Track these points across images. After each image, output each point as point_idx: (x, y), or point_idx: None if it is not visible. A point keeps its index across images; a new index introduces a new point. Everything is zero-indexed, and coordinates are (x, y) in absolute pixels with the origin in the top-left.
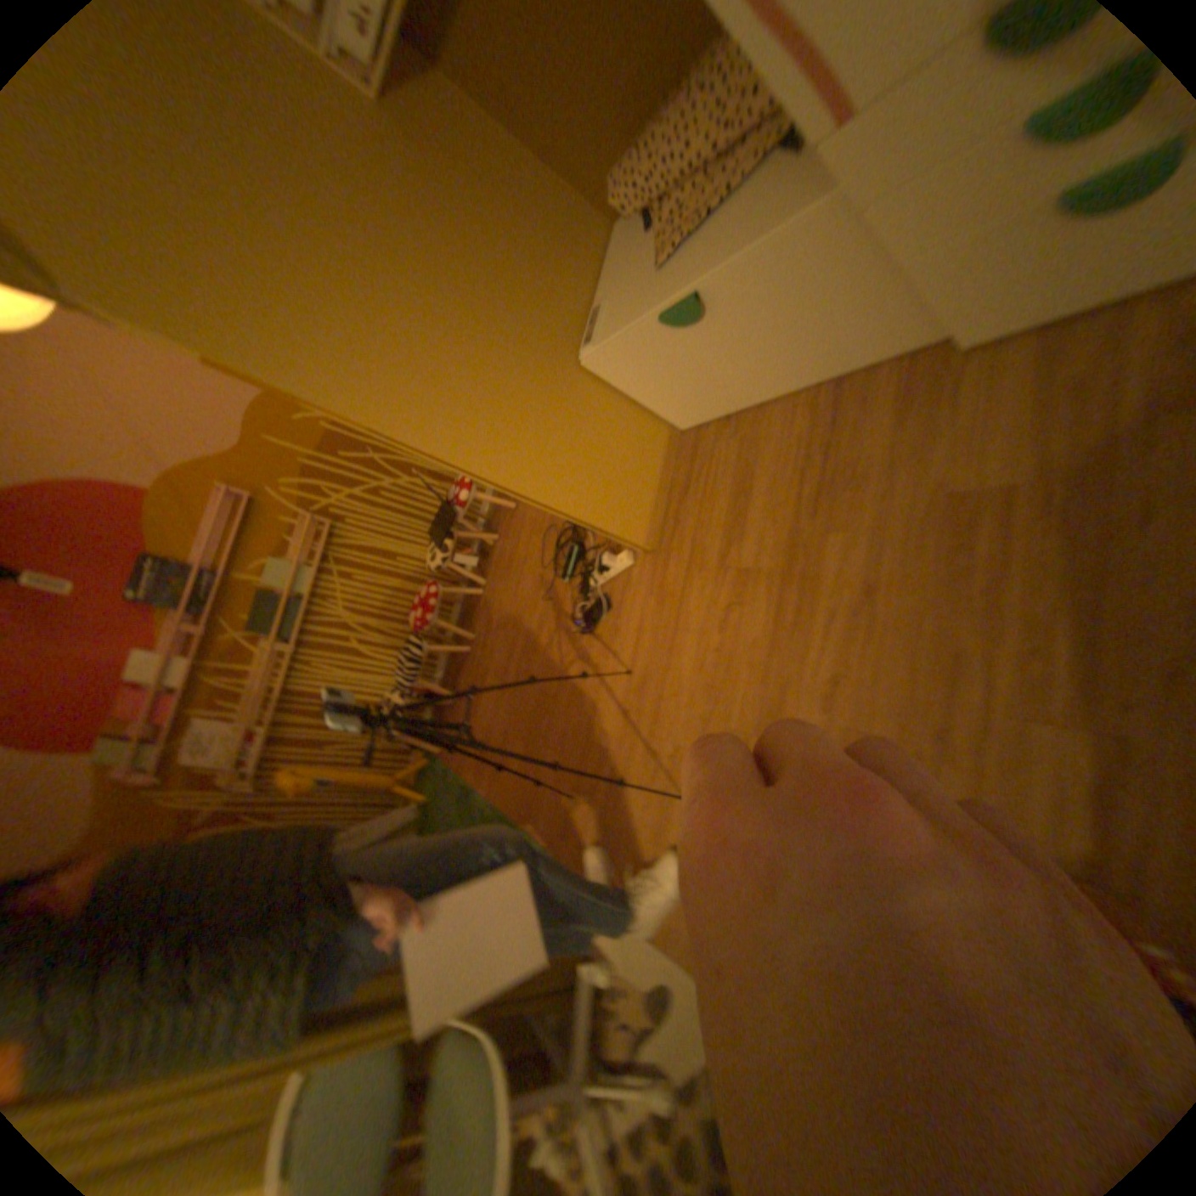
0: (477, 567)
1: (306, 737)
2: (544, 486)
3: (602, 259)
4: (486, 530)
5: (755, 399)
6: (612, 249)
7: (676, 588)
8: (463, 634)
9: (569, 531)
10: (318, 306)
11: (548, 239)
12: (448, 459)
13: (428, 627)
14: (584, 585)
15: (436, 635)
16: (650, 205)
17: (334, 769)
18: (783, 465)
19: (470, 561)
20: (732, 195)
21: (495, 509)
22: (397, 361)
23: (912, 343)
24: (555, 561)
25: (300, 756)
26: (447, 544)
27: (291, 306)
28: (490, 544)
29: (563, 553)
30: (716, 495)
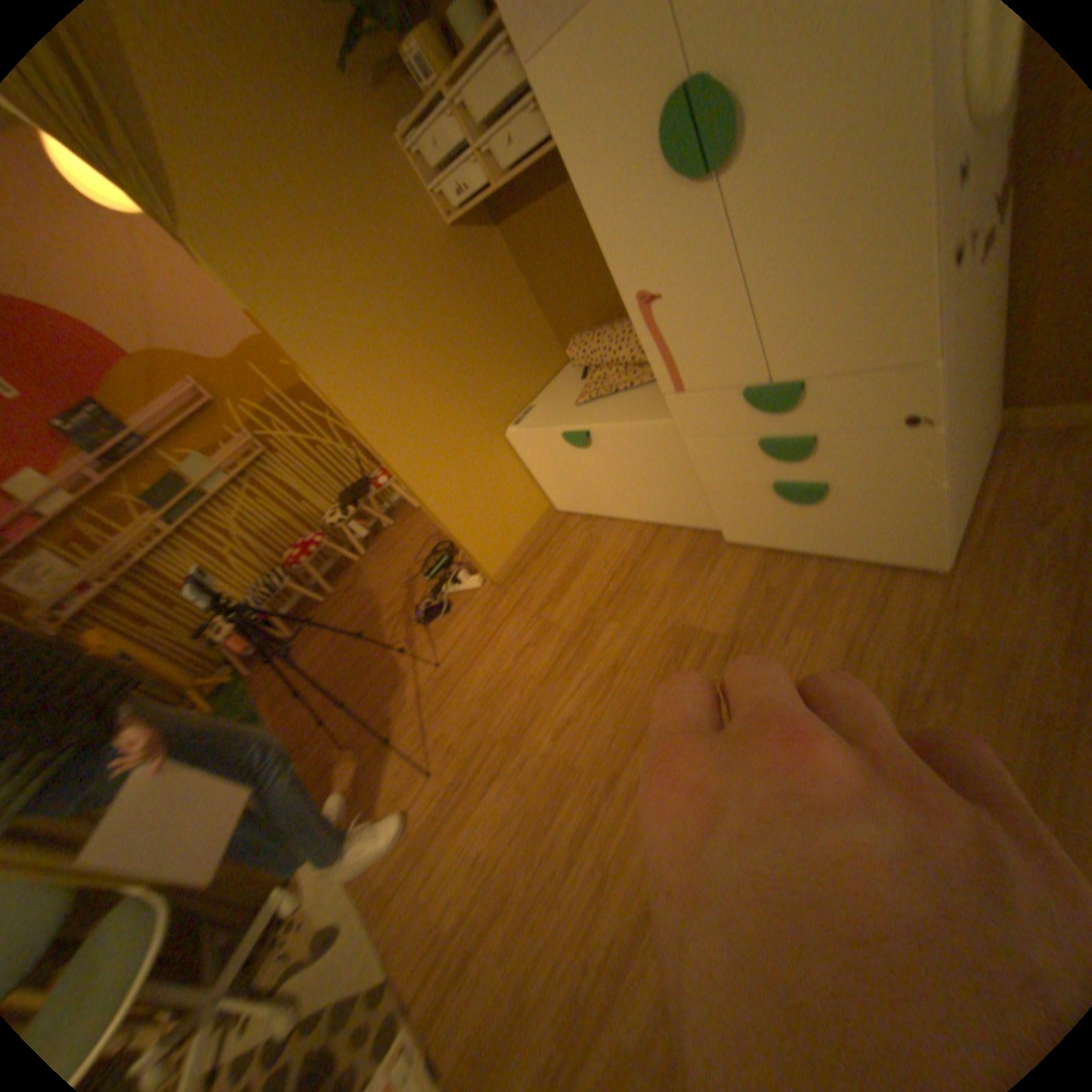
0: (365, 538)
1: (137, 611)
2: (440, 500)
3: (551, 376)
4: (388, 513)
5: (609, 511)
6: (560, 375)
7: (501, 615)
8: (325, 585)
9: (449, 542)
10: (344, 316)
11: (520, 349)
12: (380, 451)
13: (299, 566)
14: (439, 586)
15: (302, 577)
16: (590, 364)
17: (147, 649)
18: (606, 562)
19: (362, 530)
20: (632, 387)
21: (403, 501)
22: (378, 373)
23: (704, 522)
24: (427, 560)
25: (121, 625)
26: (350, 509)
27: (325, 308)
28: (385, 525)
29: (436, 556)
30: (557, 562)
